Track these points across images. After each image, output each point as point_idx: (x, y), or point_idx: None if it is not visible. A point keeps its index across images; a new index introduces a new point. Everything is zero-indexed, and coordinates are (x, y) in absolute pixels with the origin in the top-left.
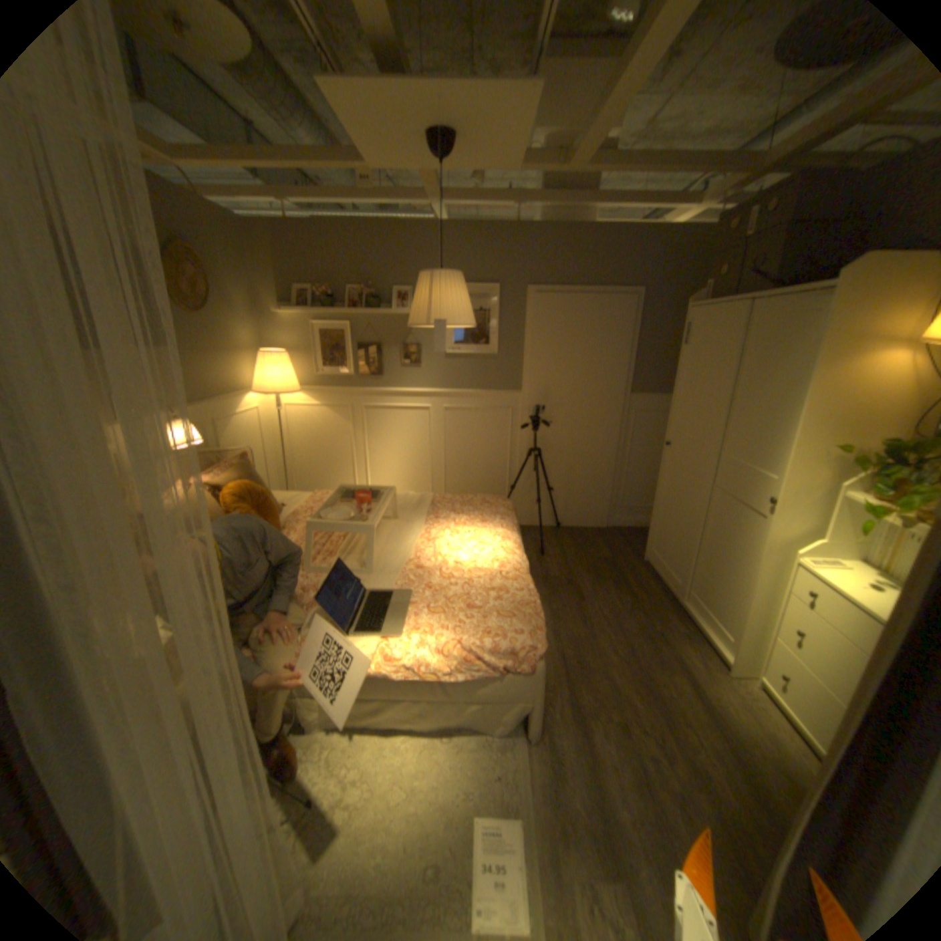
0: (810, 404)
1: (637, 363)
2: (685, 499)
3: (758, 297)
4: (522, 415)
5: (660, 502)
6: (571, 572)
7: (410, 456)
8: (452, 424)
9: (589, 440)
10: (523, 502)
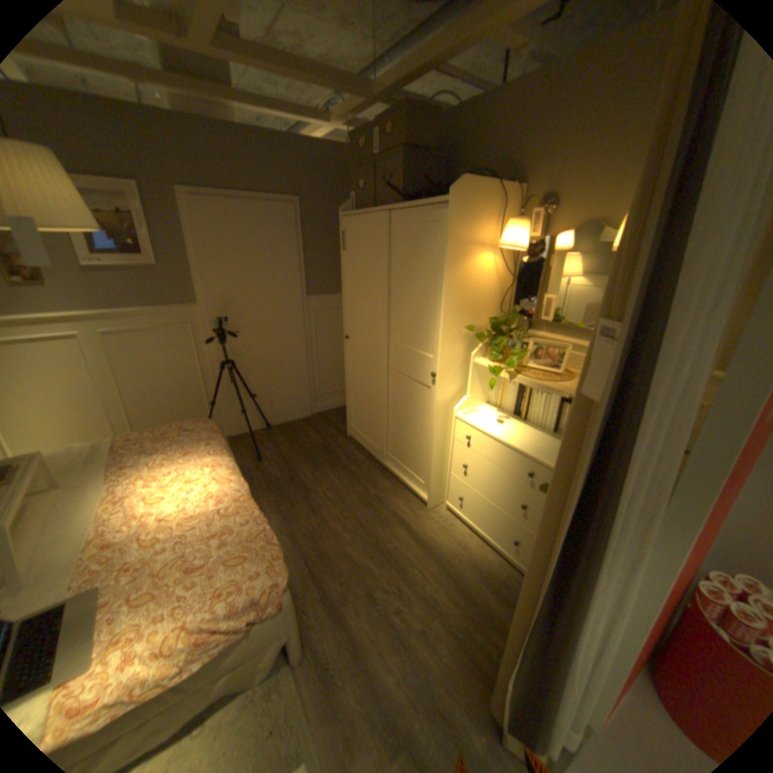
0: (444, 297)
1: (306, 268)
2: (369, 382)
3: (392, 209)
4: (204, 328)
5: (350, 386)
6: (291, 467)
7: (65, 398)
8: (117, 350)
9: (279, 343)
10: (228, 414)
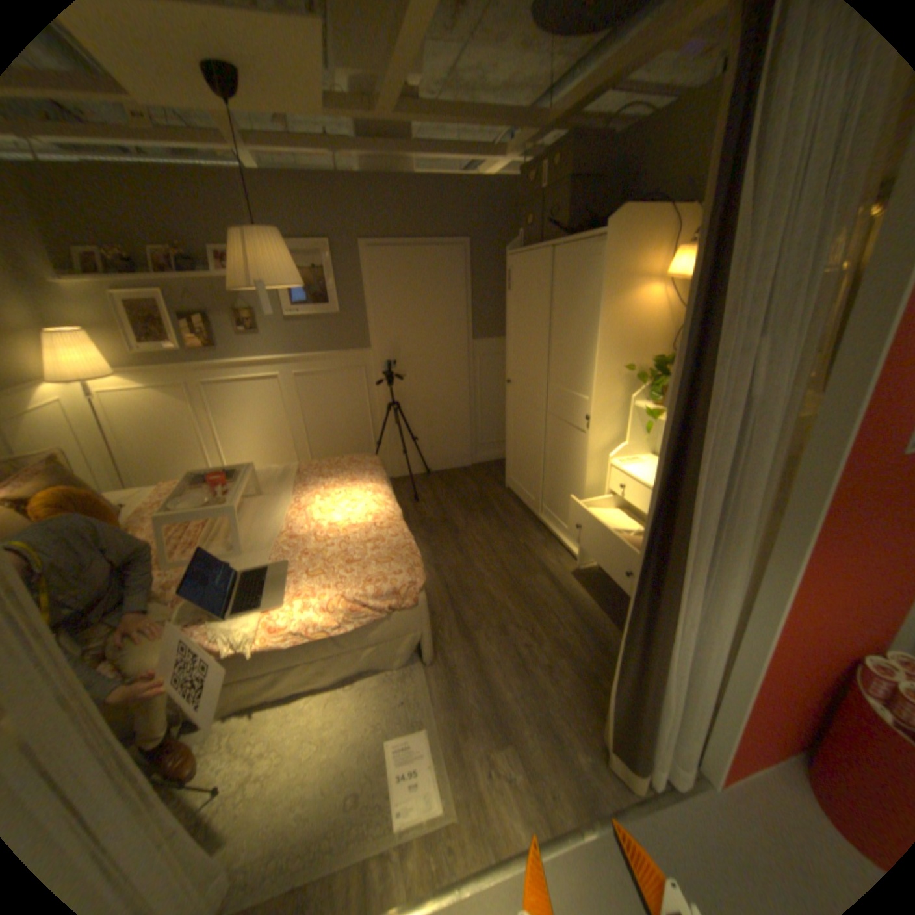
0: (602, 334)
1: (474, 310)
2: (528, 428)
3: (557, 244)
4: (376, 371)
5: (510, 434)
6: (445, 510)
7: (267, 429)
8: (306, 390)
9: (443, 387)
10: (393, 455)
